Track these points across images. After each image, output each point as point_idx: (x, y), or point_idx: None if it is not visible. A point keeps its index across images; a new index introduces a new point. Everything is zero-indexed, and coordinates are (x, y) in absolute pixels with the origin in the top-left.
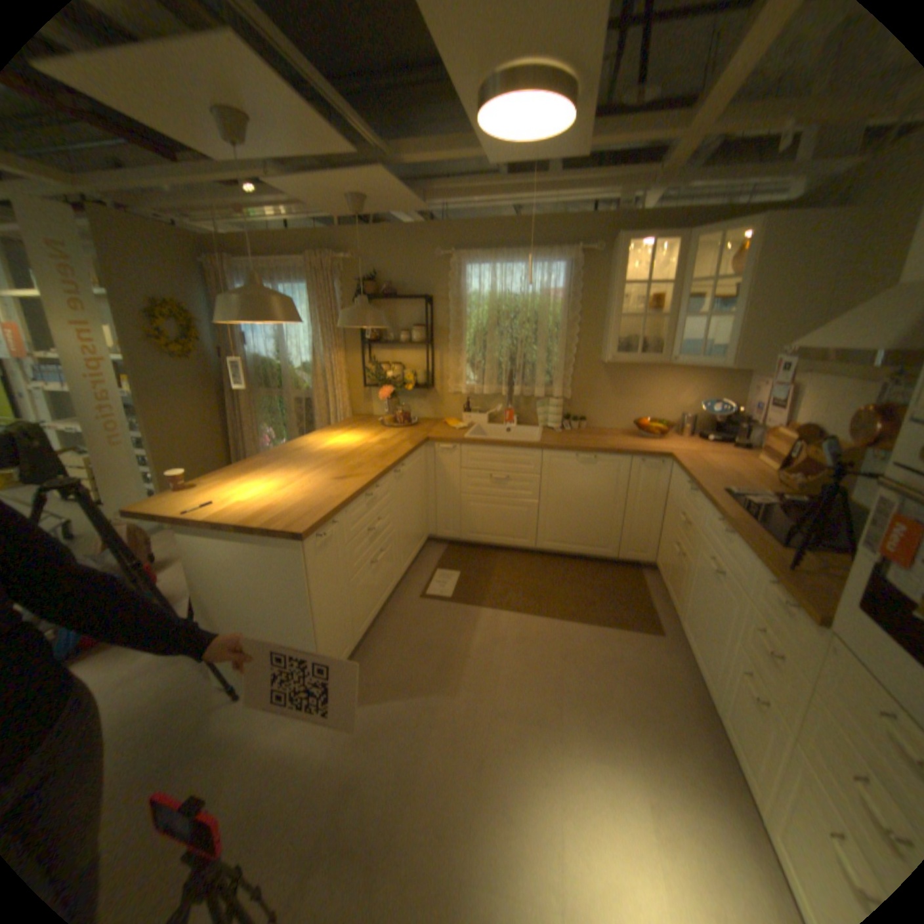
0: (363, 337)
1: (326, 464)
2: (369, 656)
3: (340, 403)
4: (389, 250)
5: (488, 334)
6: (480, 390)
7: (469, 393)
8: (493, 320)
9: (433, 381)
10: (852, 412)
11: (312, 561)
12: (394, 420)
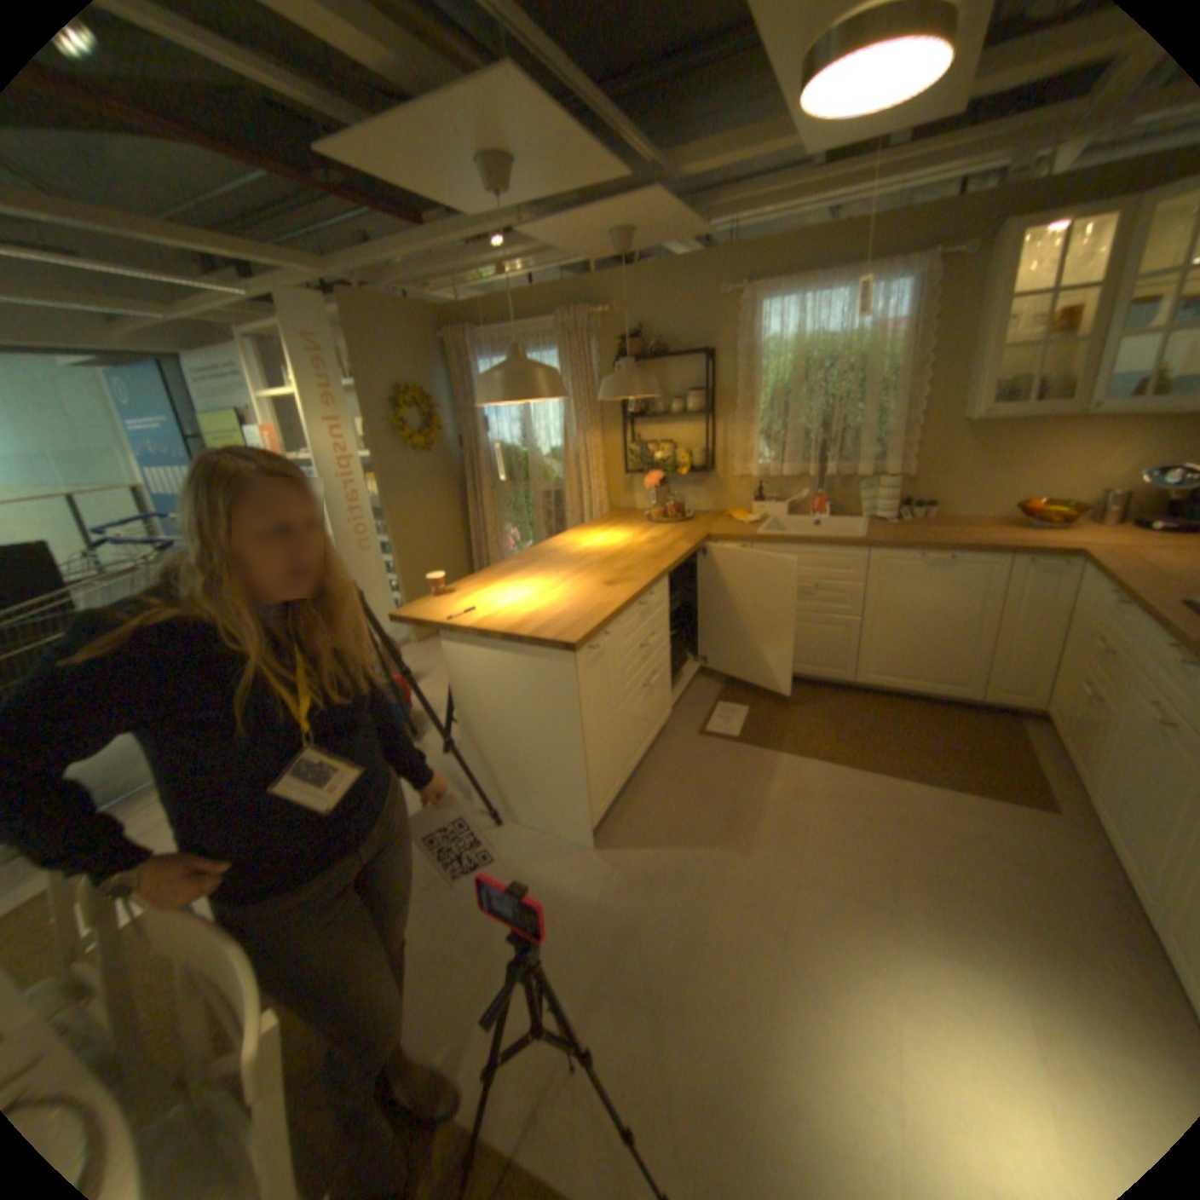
0: (625, 410)
1: (589, 566)
2: (641, 794)
3: (596, 493)
4: (658, 293)
5: (792, 391)
6: (778, 469)
7: (763, 473)
8: (800, 372)
9: (713, 461)
10: None
11: (584, 675)
12: (663, 513)
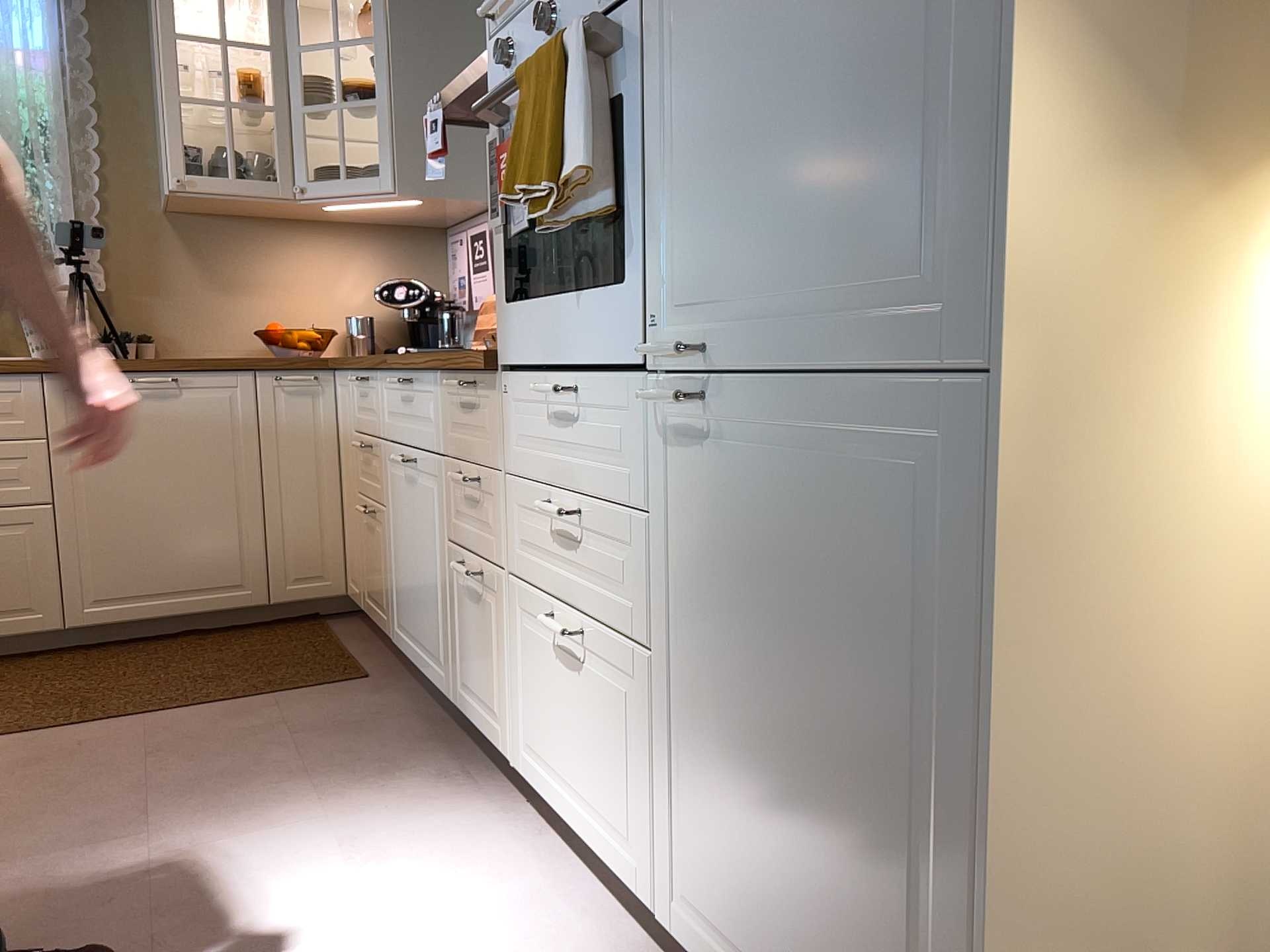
0: None
1: None
2: None
3: None
4: None
5: None
6: None
7: None
8: None
9: None
10: None
11: None
12: None
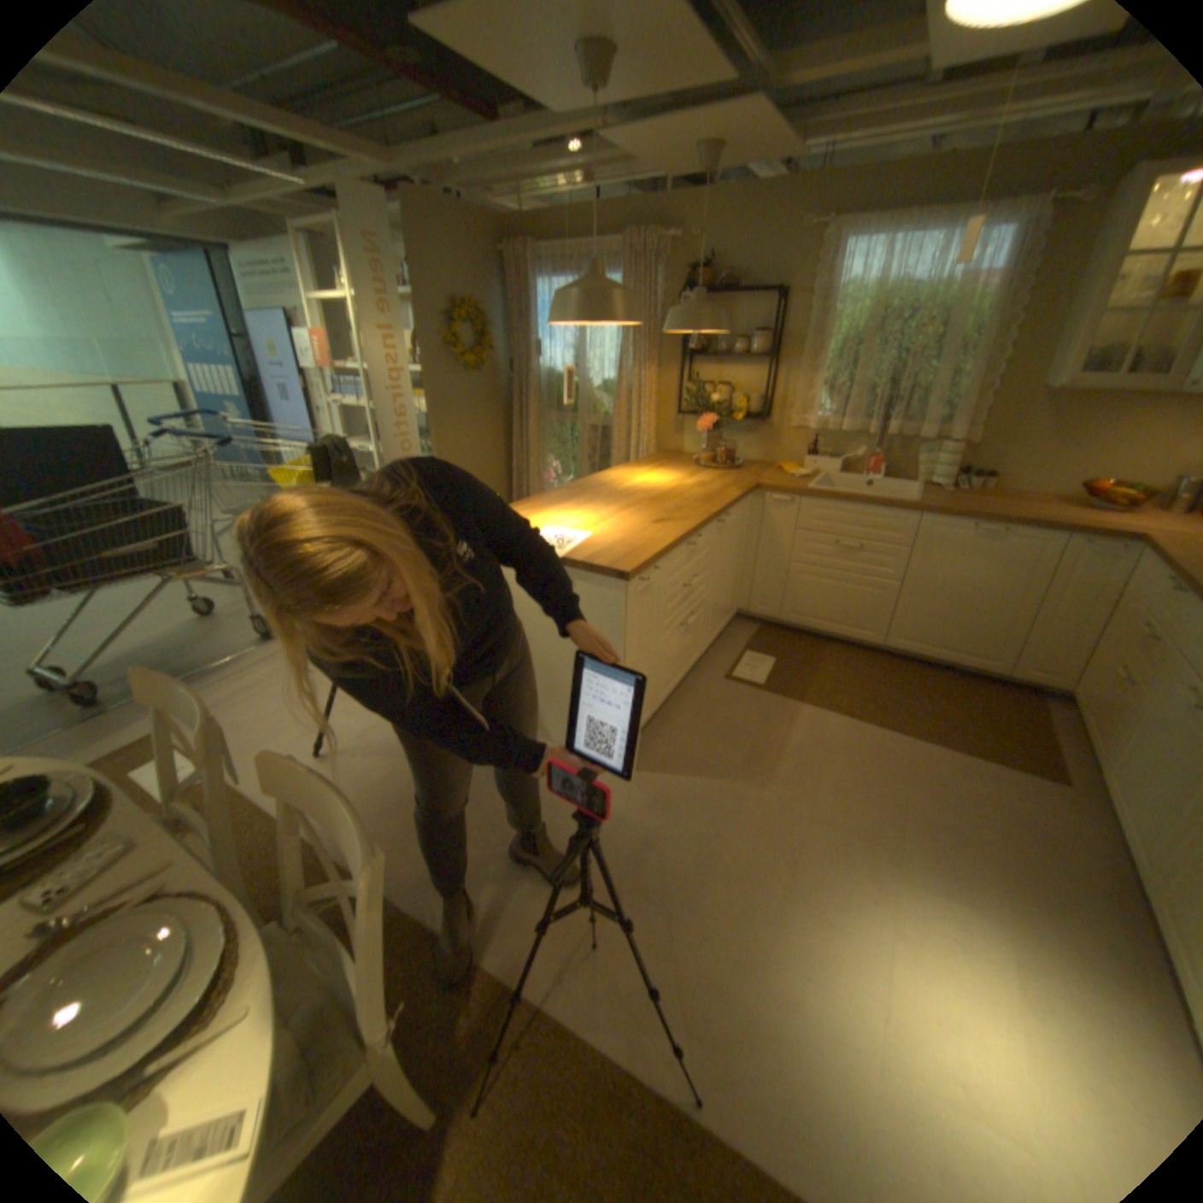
0: (684, 347)
1: (638, 504)
2: (665, 727)
3: (644, 433)
4: (736, 220)
5: (865, 341)
6: (836, 424)
7: (819, 427)
8: (876, 321)
9: (770, 409)
10: None
11: (631, 606)
12: (711, 459)
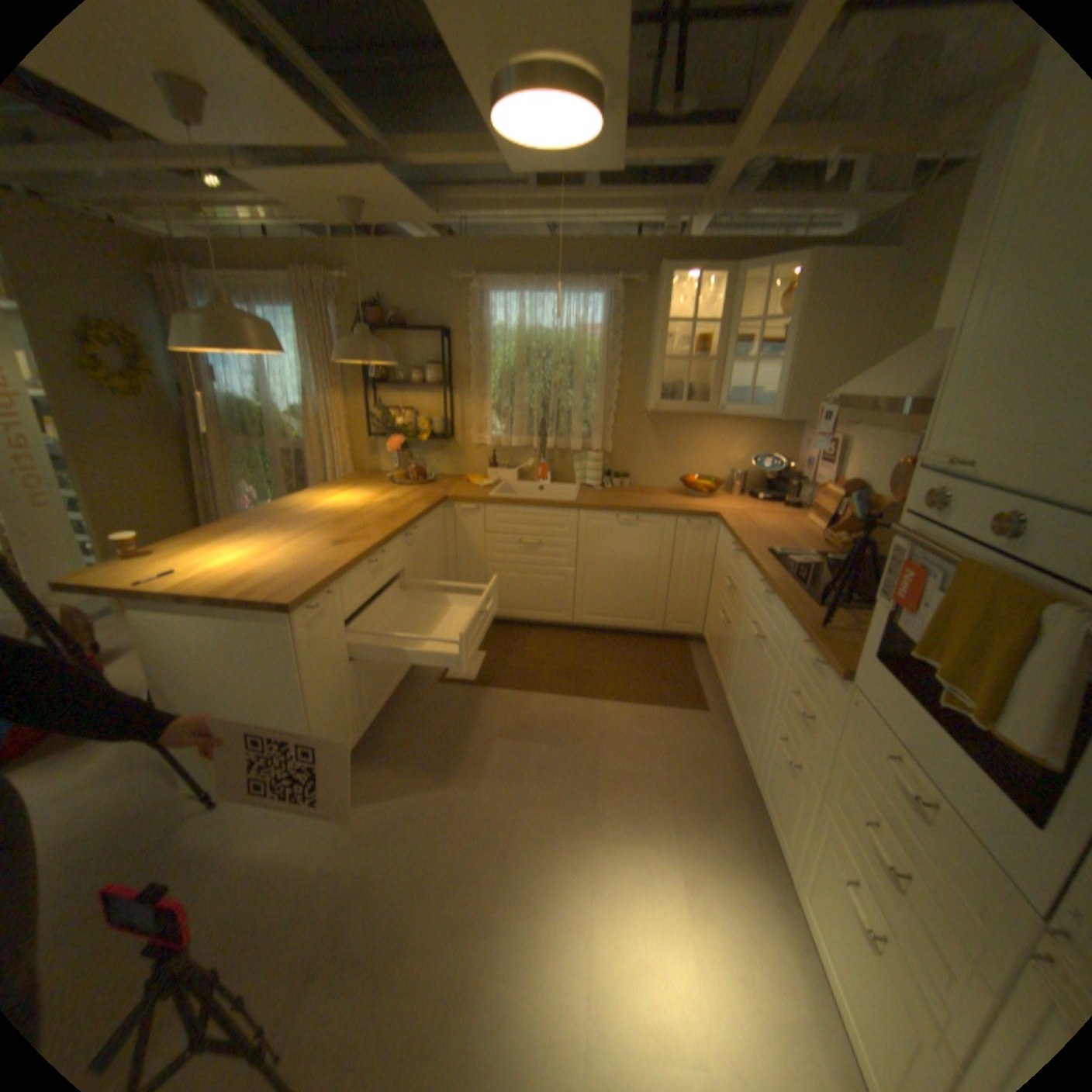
0: (366, 377)
1: (321, 527)
2: (377, 750)
3: (339, 456)
4: (396, 271)
5: (517, 376)
6: (508, 442)
7: (496, 445)
8: (522, 360)
9: (453, 431)
10: (894, 467)
11: (302, 638)
12: (405, 477)
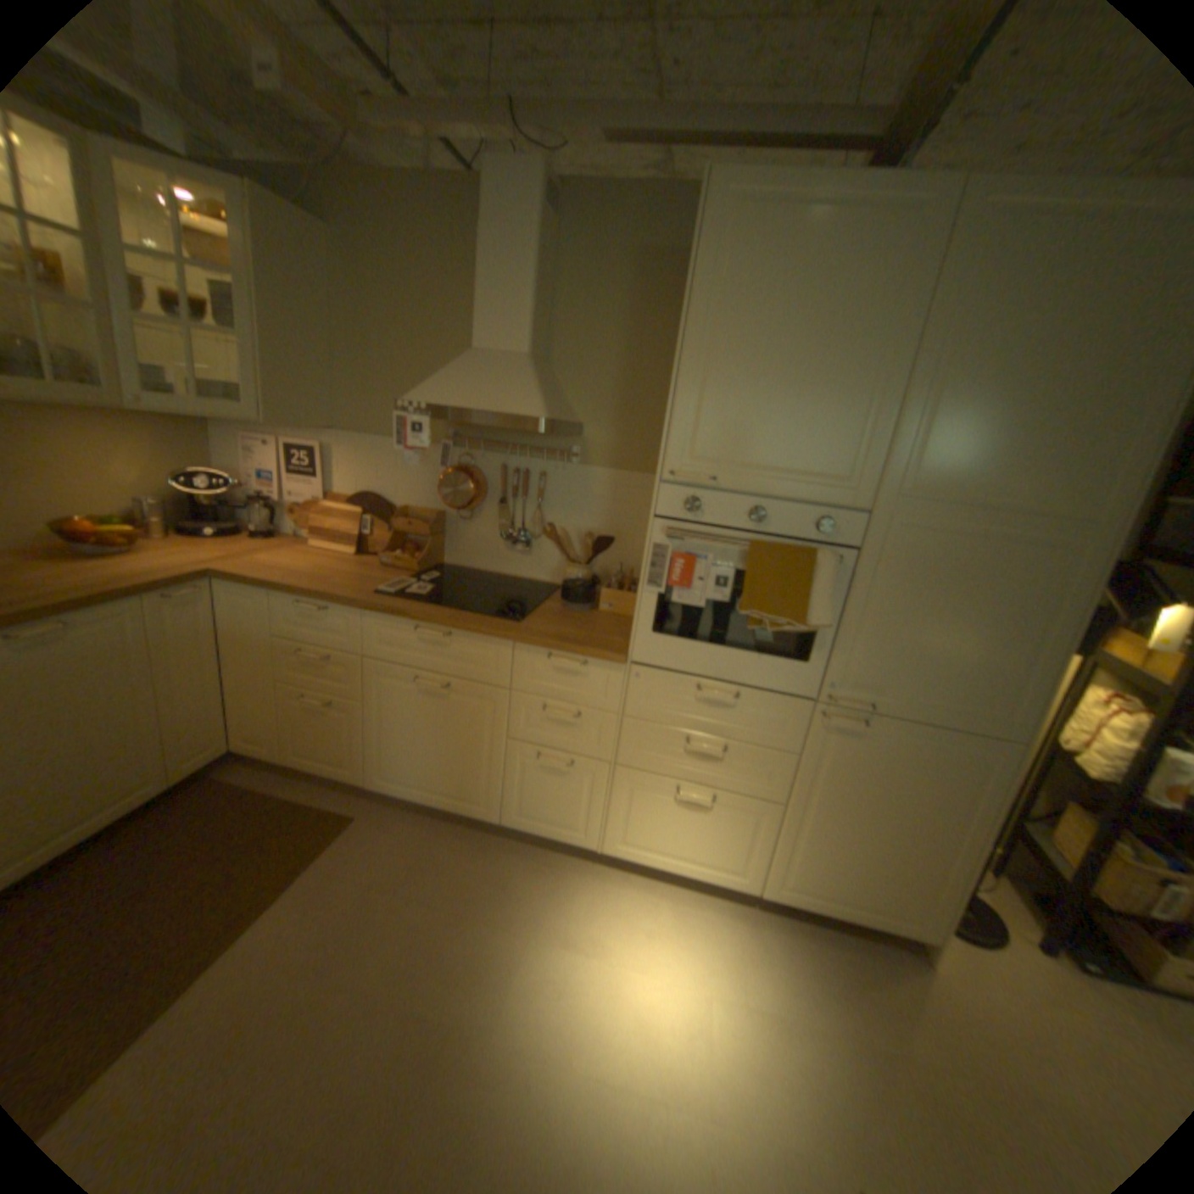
0: None
1: None
2: None
3: None
4: None
5: None
6: None
7: None
8: None
9: None
10: (413, 475)
11: None
12: None
